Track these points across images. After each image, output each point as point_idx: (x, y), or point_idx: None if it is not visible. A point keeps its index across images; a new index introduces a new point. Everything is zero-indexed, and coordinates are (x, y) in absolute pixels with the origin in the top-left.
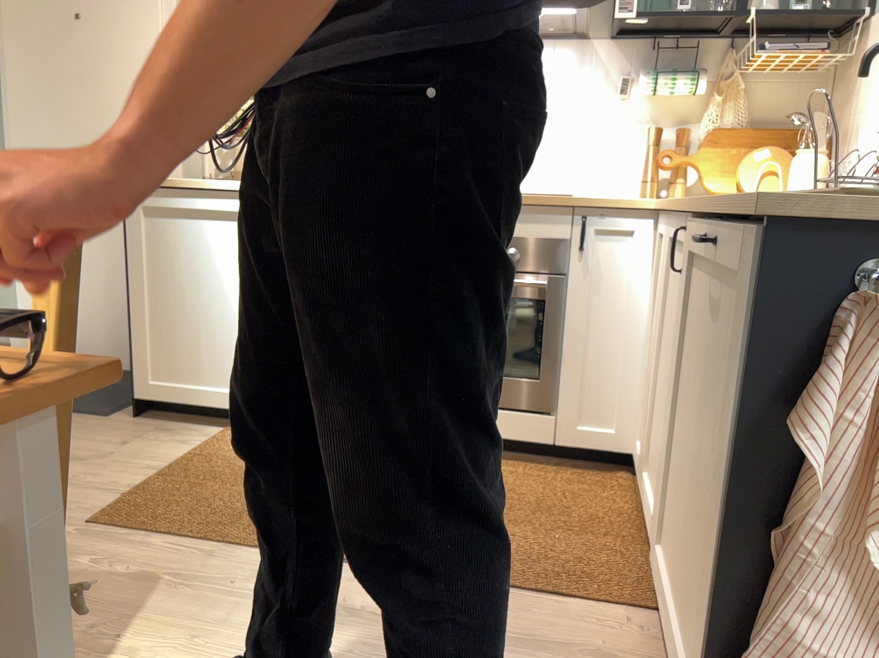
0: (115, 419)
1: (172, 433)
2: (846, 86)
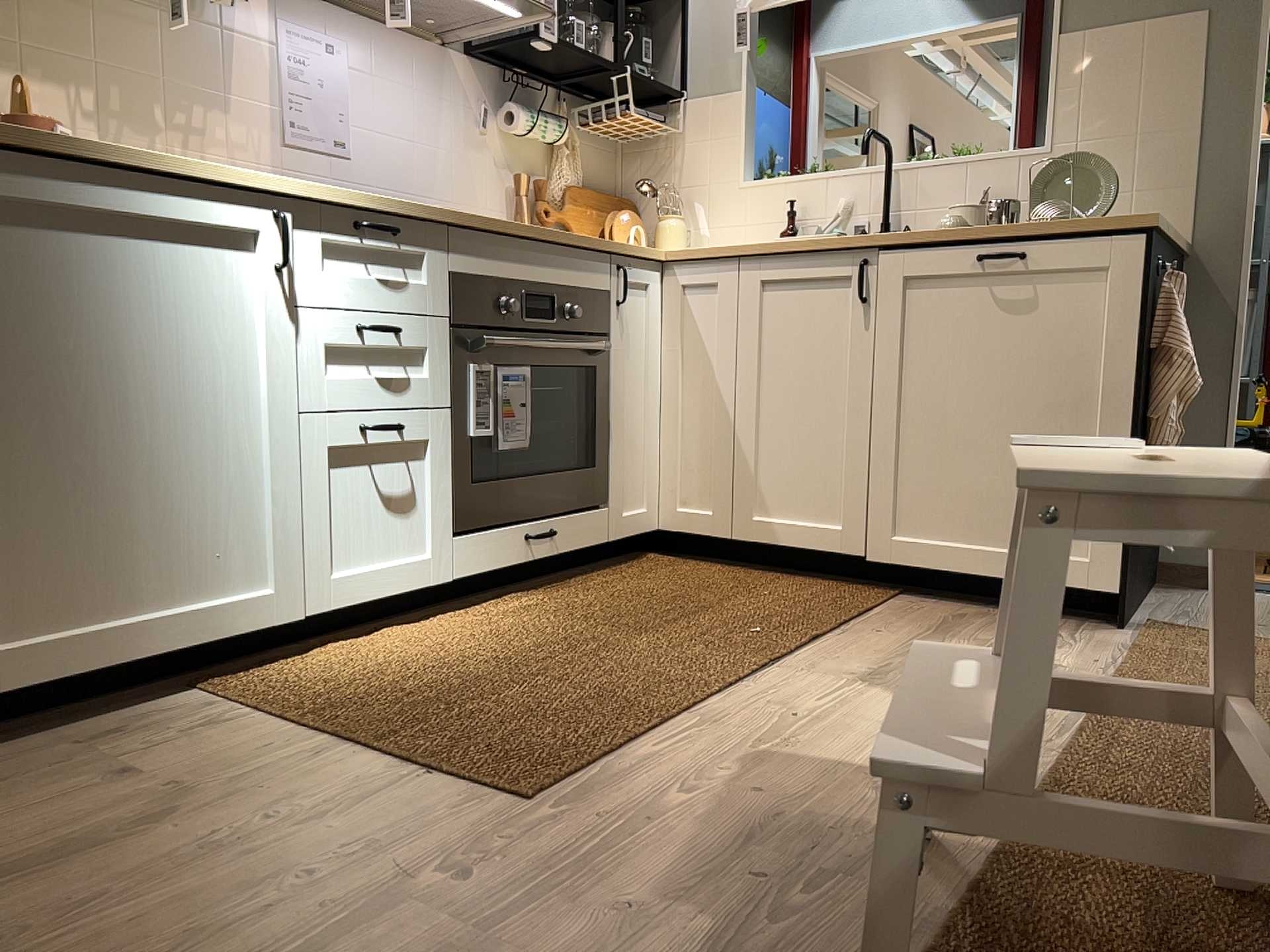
0: None
1: (134, 732)
2: (655, 158)
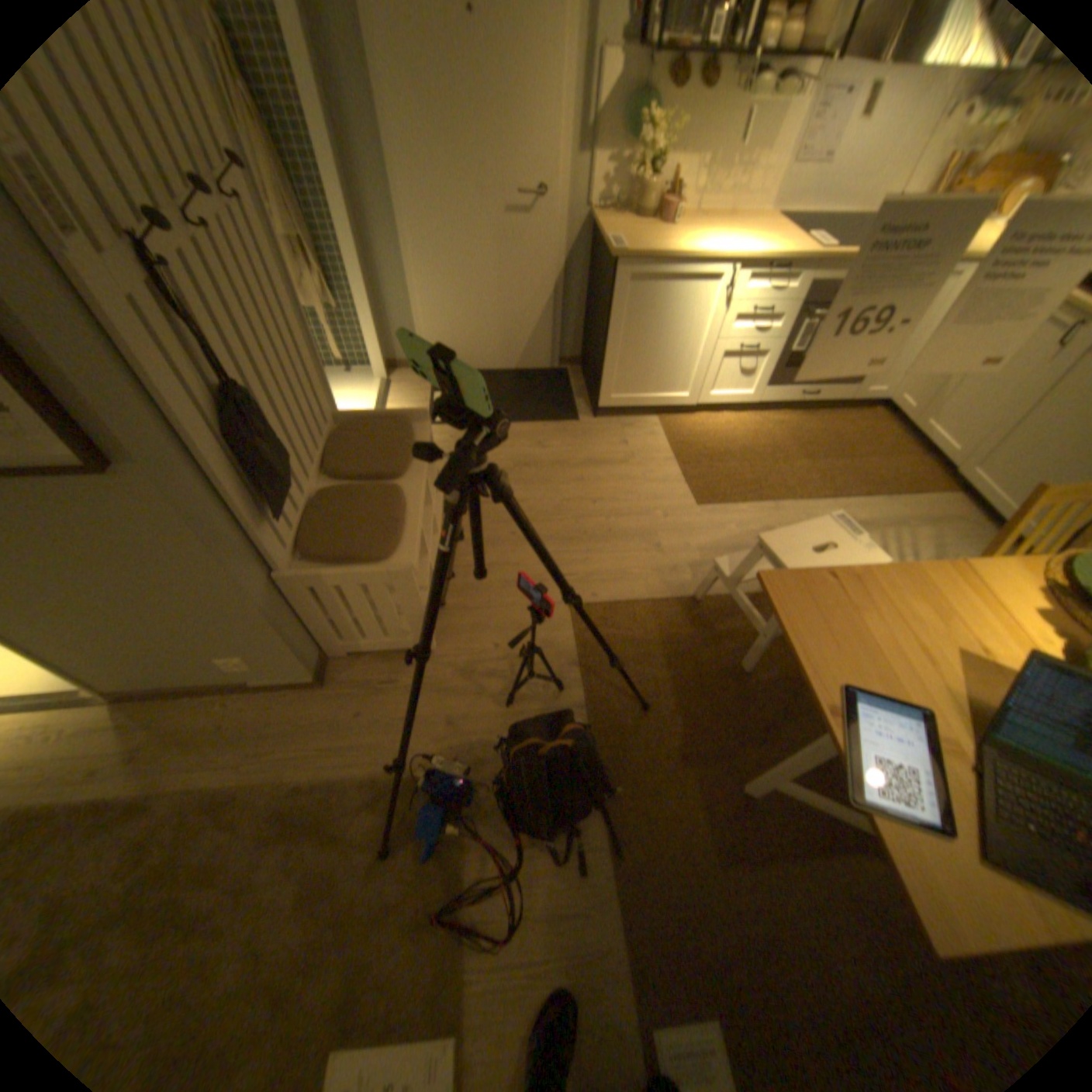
0: (587, 422)
1: (636, 427)
2: None
